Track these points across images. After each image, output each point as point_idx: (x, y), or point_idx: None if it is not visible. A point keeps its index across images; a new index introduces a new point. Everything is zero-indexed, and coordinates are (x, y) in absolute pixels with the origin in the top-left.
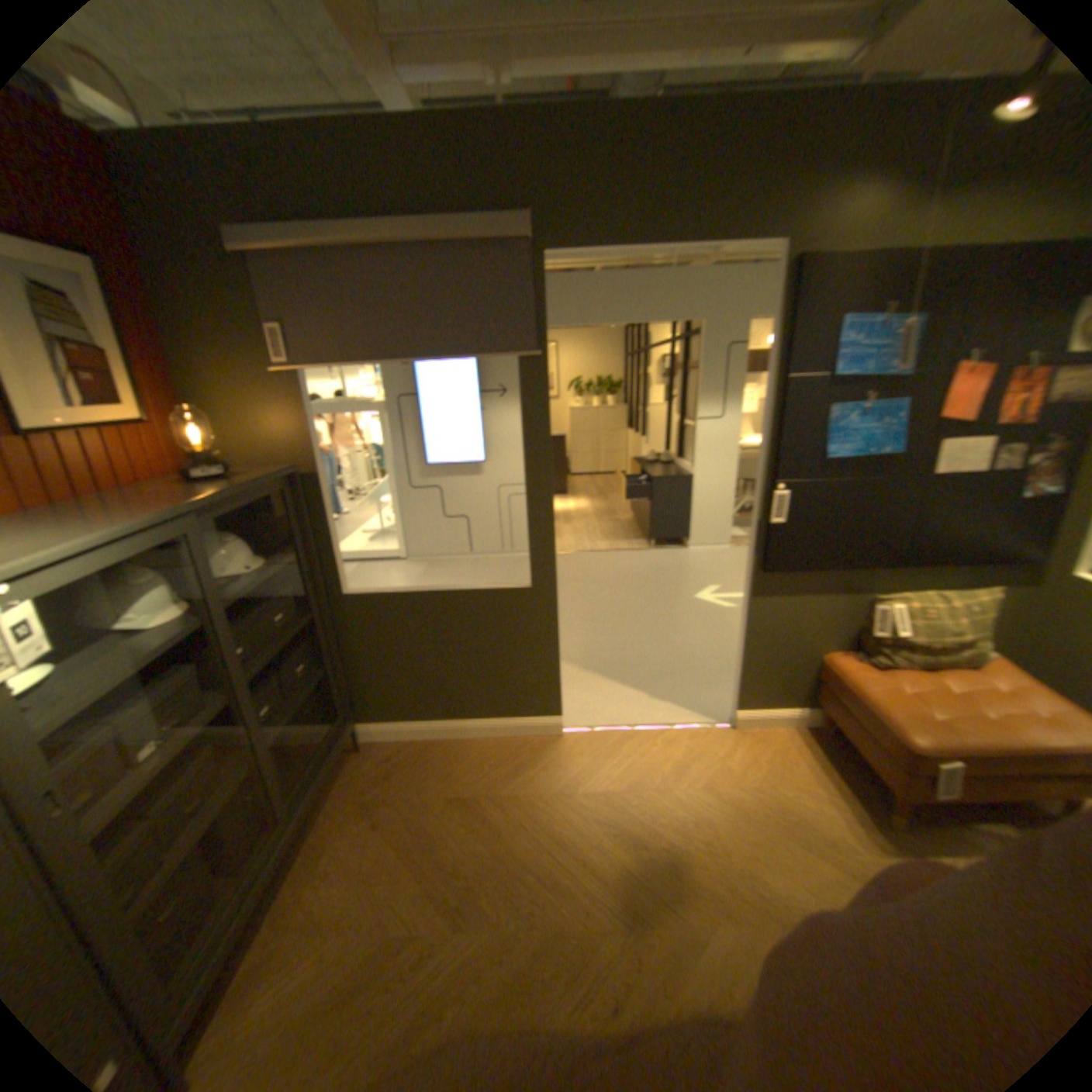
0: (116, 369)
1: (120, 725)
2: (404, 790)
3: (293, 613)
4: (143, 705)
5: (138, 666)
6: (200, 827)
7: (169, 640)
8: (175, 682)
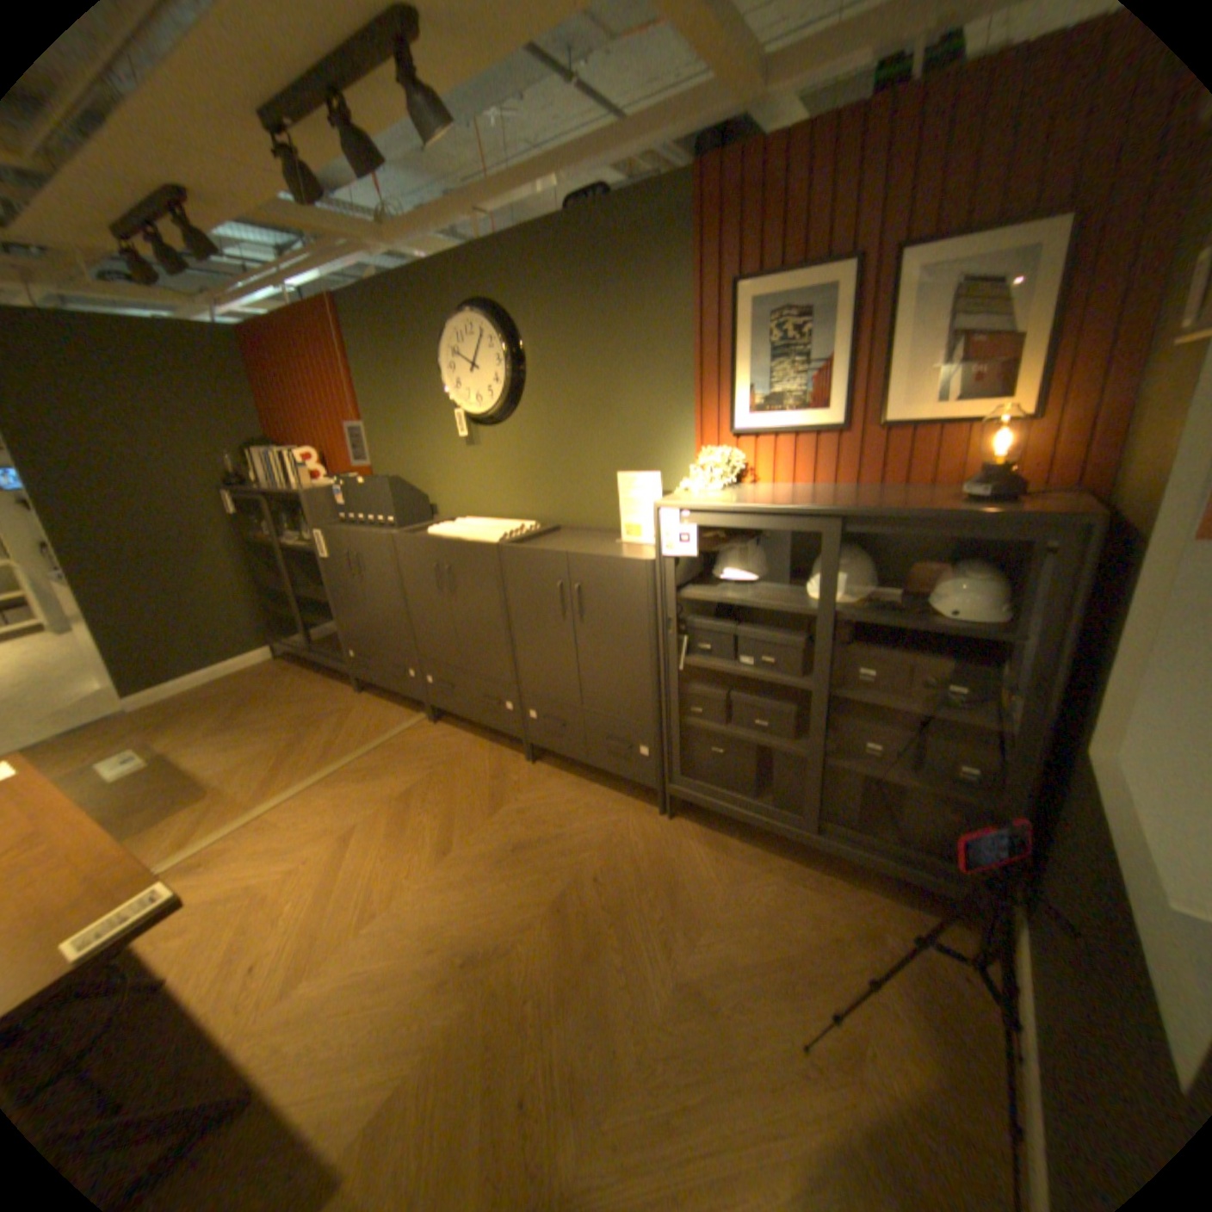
0: (1030, 358)
1: (739, 633)
2: (895, 991)
3: (998, 710)
4: (758, 636)
5: (754, 607)
6: (749, 738)
7: (784, 608)
8: (785, 642)
